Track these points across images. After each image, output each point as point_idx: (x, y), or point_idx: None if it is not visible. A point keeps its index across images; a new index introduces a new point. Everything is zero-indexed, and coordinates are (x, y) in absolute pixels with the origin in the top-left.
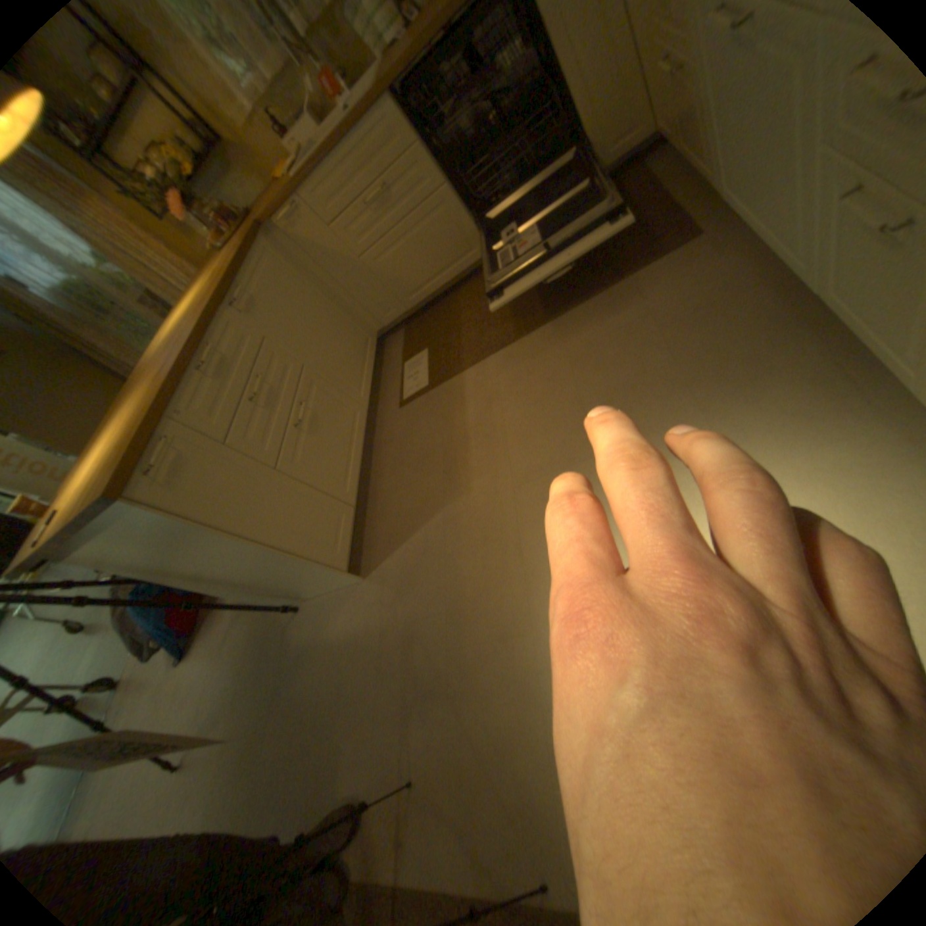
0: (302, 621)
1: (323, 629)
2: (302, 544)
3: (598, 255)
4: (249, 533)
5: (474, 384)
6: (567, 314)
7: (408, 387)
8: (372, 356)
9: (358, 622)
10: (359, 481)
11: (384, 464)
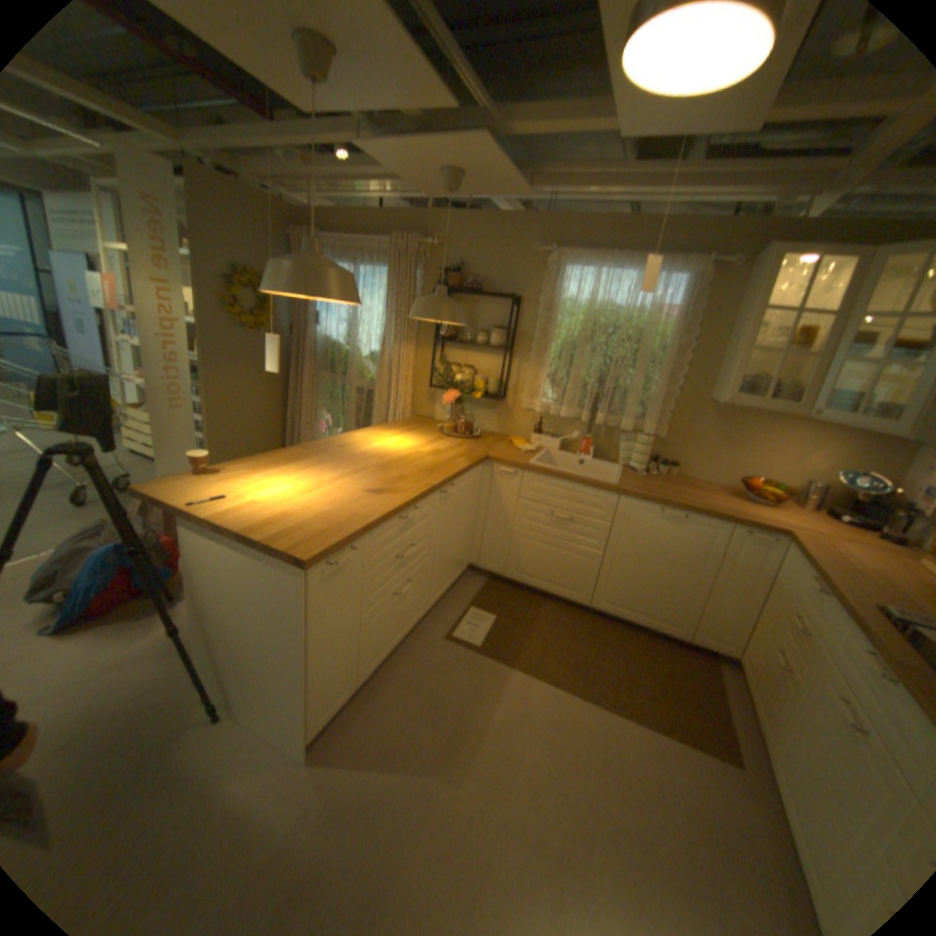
0: (208, 740)
1: (222, 775)
2: (314, 694)
3: (660, 698)
4: (309, 655)
5: (514, 691)
6: (617, 719)
7: (461, 630)
8: (454, 579)
9: (262, 809)
10: (375, 669)
11: (397, 672)
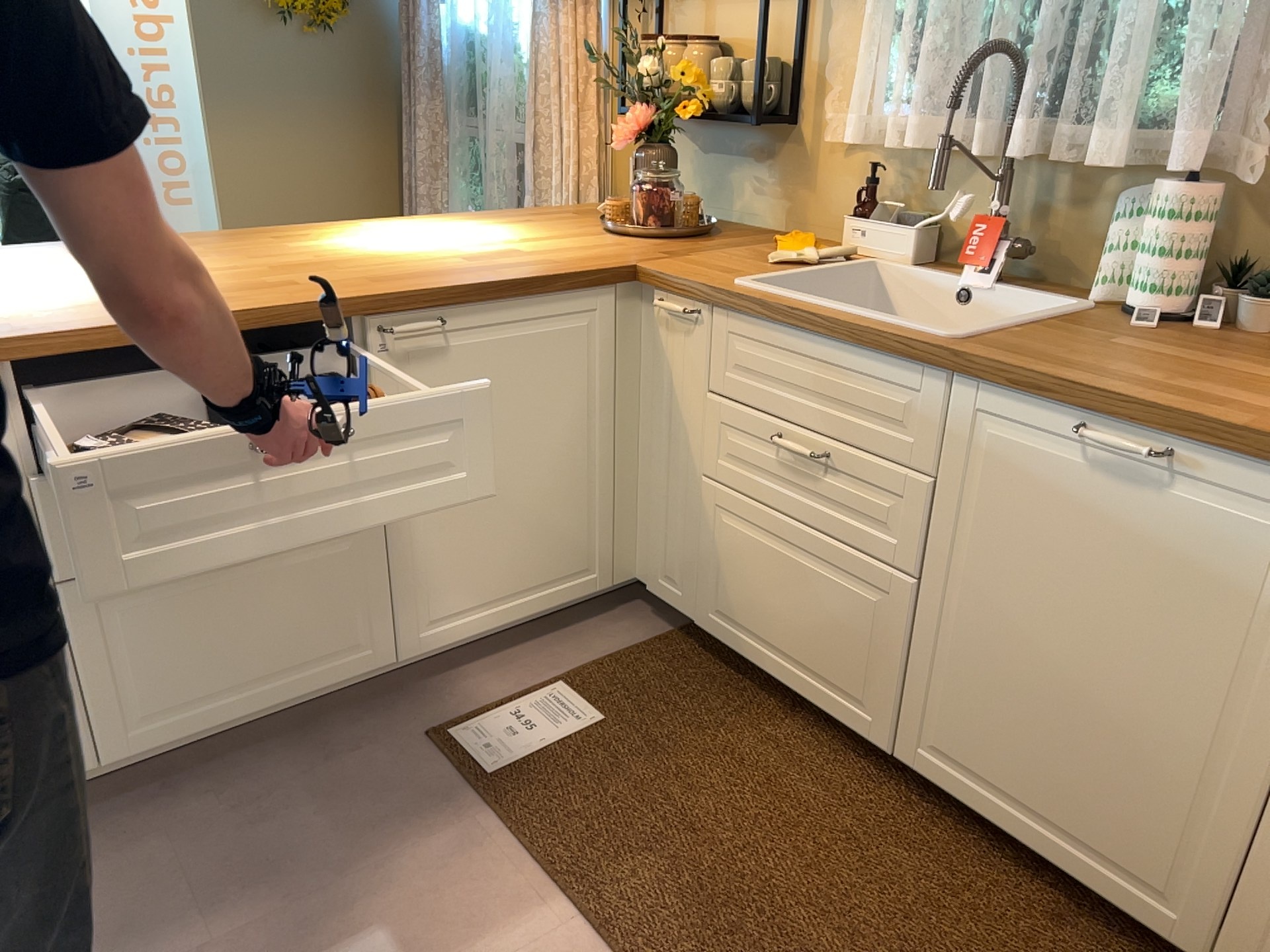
0: None
1: None
2: None
3: None
4: None
5: (479, 899)
6: None
7: (486, 721)
8: (546, 599)
9: None
10: (178, 738)
11: (258, 768)
